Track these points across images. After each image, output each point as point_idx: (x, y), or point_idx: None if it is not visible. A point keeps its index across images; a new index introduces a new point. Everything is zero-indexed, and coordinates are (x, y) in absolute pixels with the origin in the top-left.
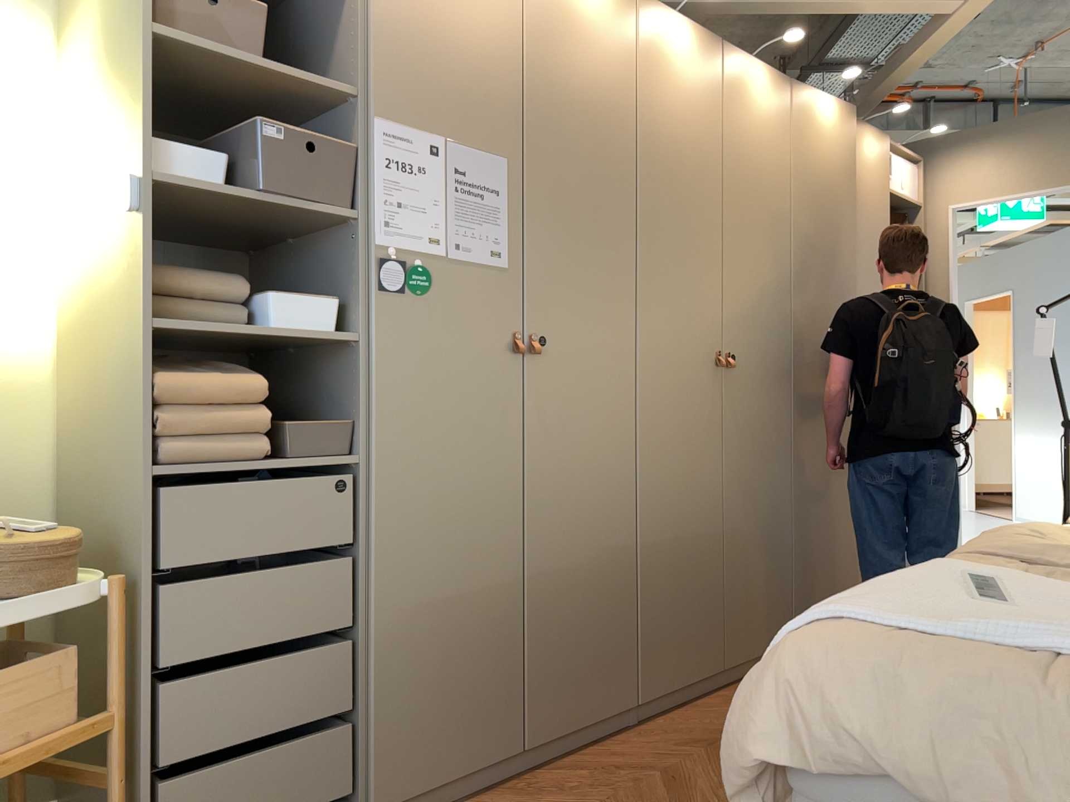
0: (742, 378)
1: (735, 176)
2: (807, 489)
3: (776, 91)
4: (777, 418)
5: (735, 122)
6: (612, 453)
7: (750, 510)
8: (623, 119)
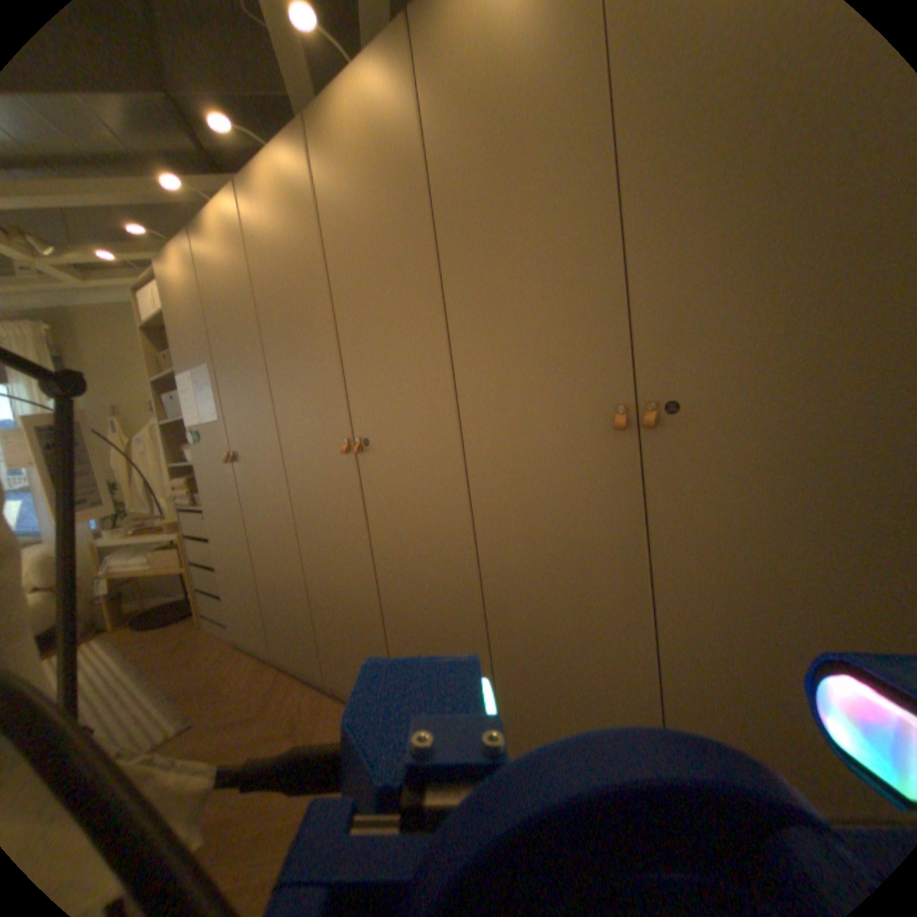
0: (378, 461)
1: (335, 250)
2: (516, 604)
3: (375, 70)
4: (437, 504)
5: (325, 189)
6: (279, 519)
7: (408, 596)
8: (242, 290)
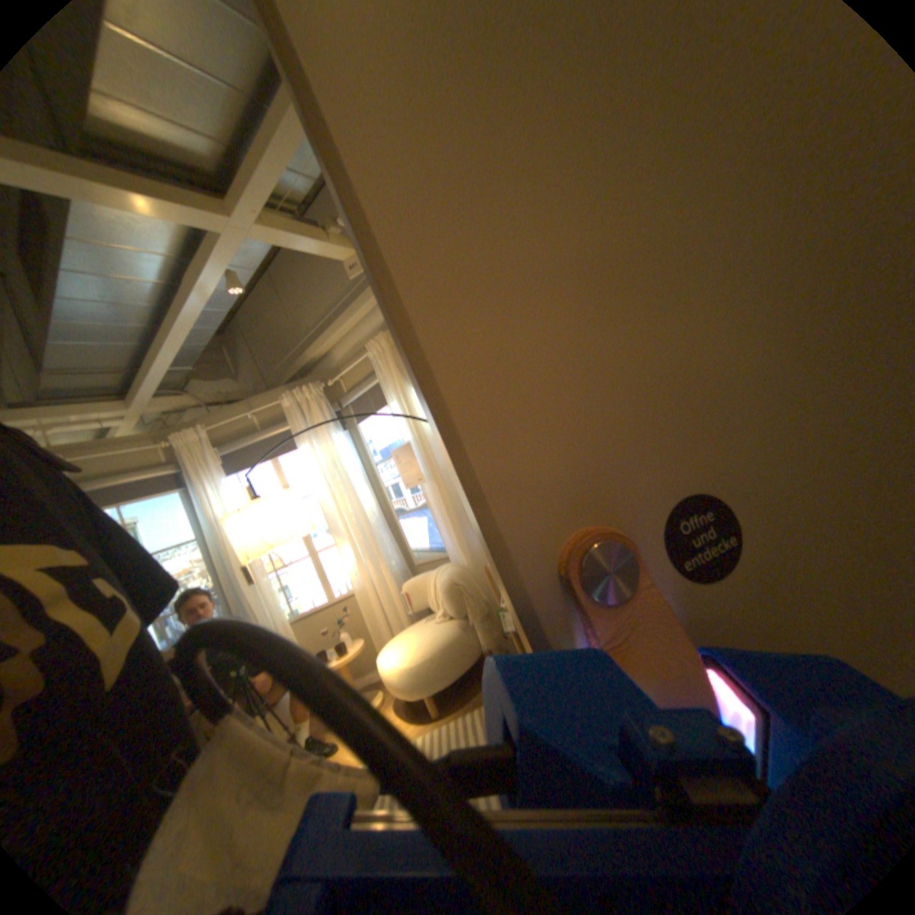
0: None
1: None
2: None
3: None
4: None
5: None
6: None
7: None
8: None
